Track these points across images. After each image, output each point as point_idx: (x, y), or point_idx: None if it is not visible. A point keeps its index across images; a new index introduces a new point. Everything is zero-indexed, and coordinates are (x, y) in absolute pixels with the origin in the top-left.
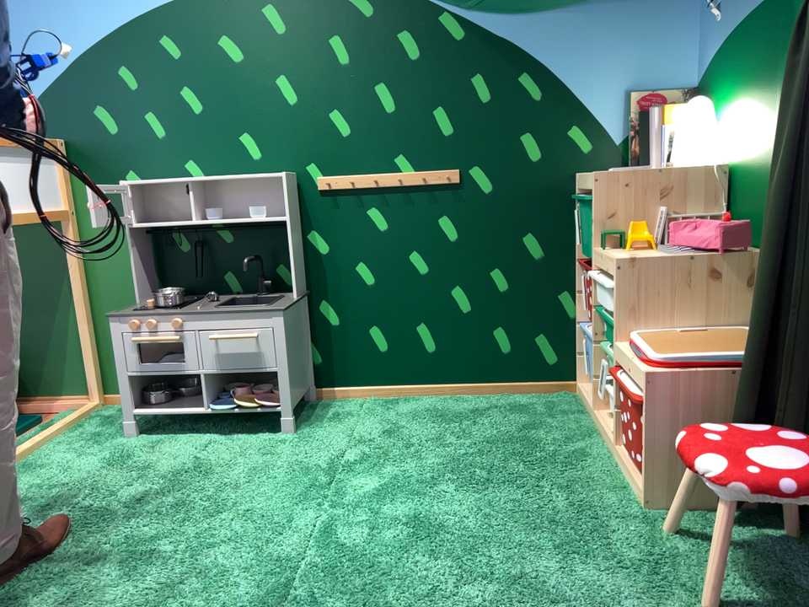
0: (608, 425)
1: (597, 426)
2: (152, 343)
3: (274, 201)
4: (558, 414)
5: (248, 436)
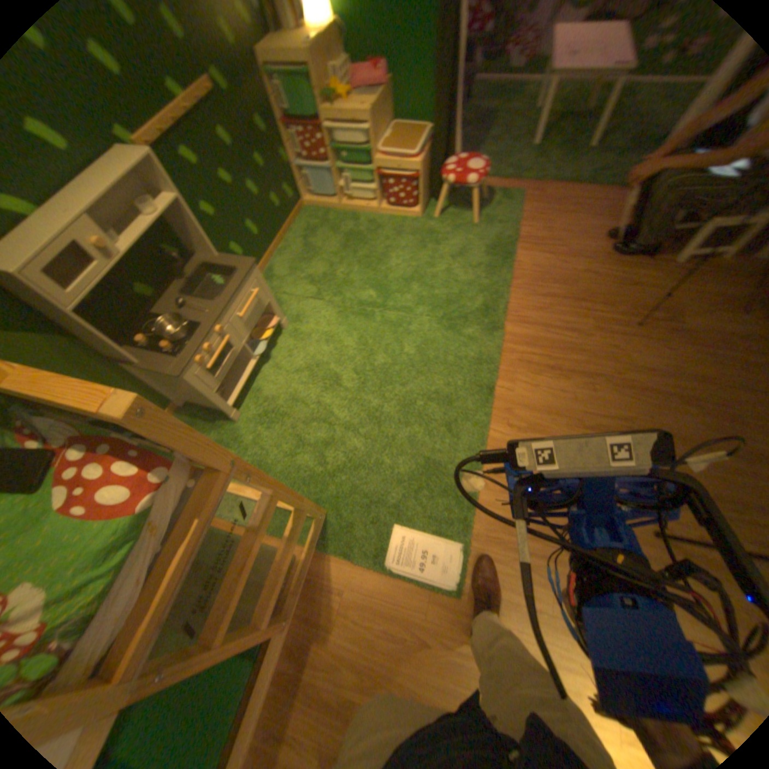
0: (358, 204)
1: (349, 209)
2: (218, 355)
3: (125, 187)
4: (326, 218)
5: (274, 347)
